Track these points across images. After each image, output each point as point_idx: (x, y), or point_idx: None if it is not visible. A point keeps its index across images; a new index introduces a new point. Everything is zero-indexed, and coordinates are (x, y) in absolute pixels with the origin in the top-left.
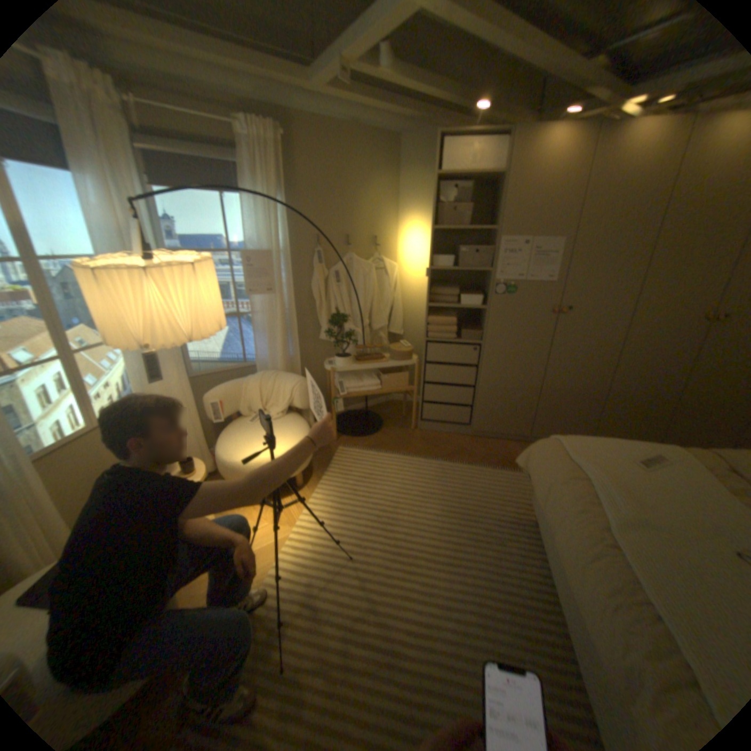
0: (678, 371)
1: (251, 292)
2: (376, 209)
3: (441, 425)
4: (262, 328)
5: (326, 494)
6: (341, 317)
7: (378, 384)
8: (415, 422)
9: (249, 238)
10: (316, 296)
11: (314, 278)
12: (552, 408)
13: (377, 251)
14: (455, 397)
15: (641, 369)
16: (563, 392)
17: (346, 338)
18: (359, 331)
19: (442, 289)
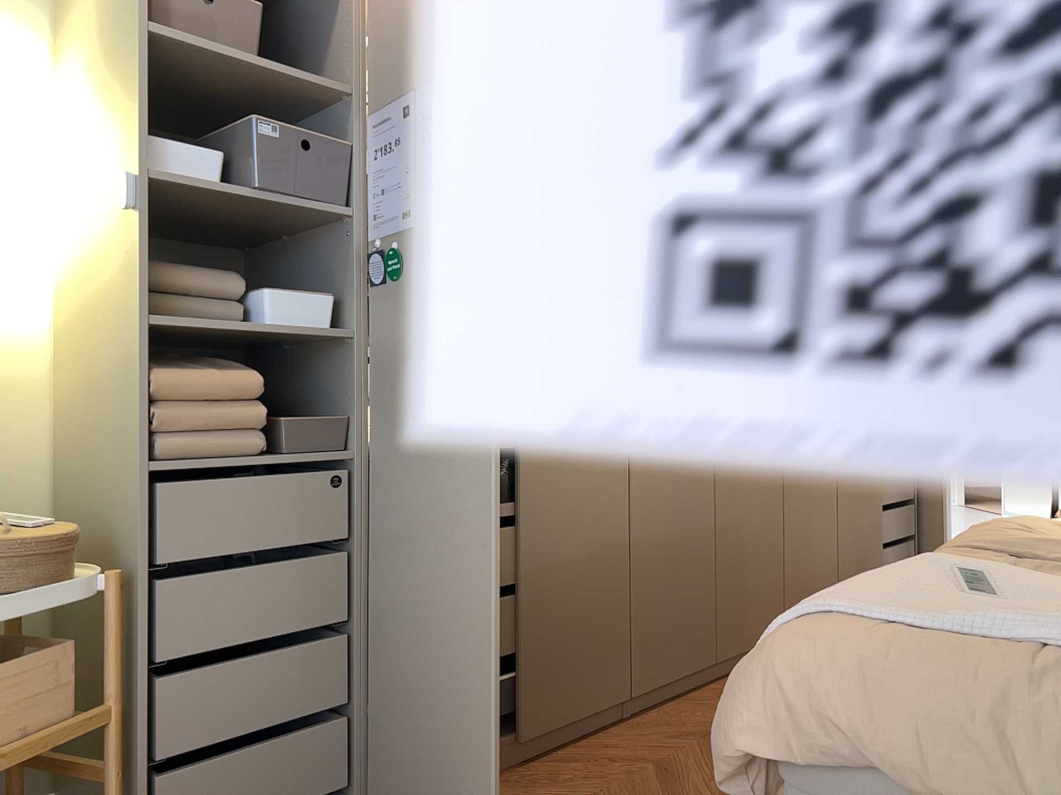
0: (696, 471)
1: None
2: None
3: None
4: None
5: None
6: None
7: None
8: None
9: None
10: None
11: None
12: (539, 626)
13: None
14: (277, 697)
15: (654, 475)
16: (551, 571)
17: None
18: None
19: (169, 270)
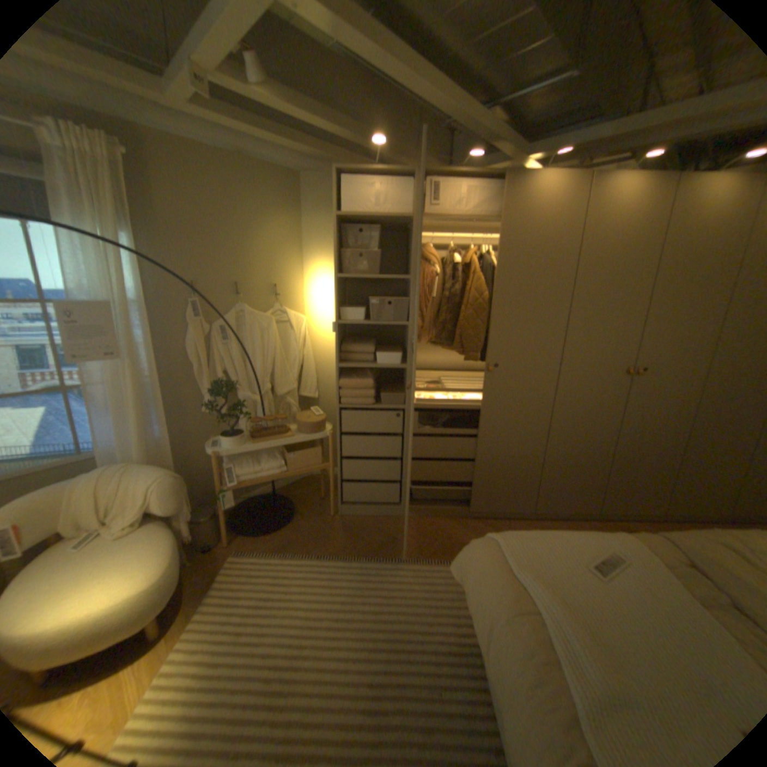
0: (609, 428)
1: (74, 359)
2: (273, 253)
3: (366, 506)
4: (102, 406)
5: (192, 649)
6: (222, 385)
7: (282, 465)
8: (334, 507)
9: (73, 285)
10: (192, 358)
11: (188, 335)
12: (489, 476)
13: (277, 302)
14: (380, 473)
15: (573, 428)
16: (498, 458)
17: (232, 411)
18: (258, 398)
19: (354, 346)
